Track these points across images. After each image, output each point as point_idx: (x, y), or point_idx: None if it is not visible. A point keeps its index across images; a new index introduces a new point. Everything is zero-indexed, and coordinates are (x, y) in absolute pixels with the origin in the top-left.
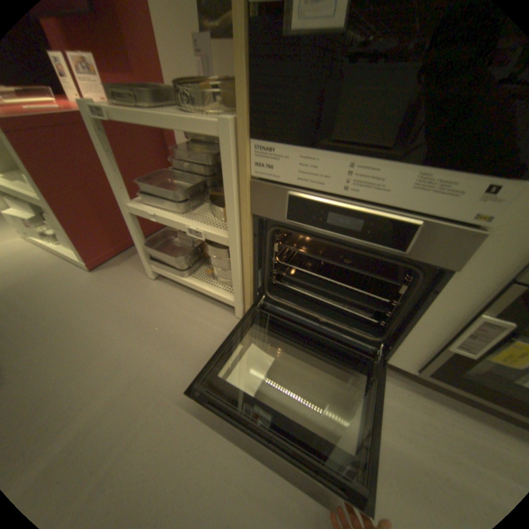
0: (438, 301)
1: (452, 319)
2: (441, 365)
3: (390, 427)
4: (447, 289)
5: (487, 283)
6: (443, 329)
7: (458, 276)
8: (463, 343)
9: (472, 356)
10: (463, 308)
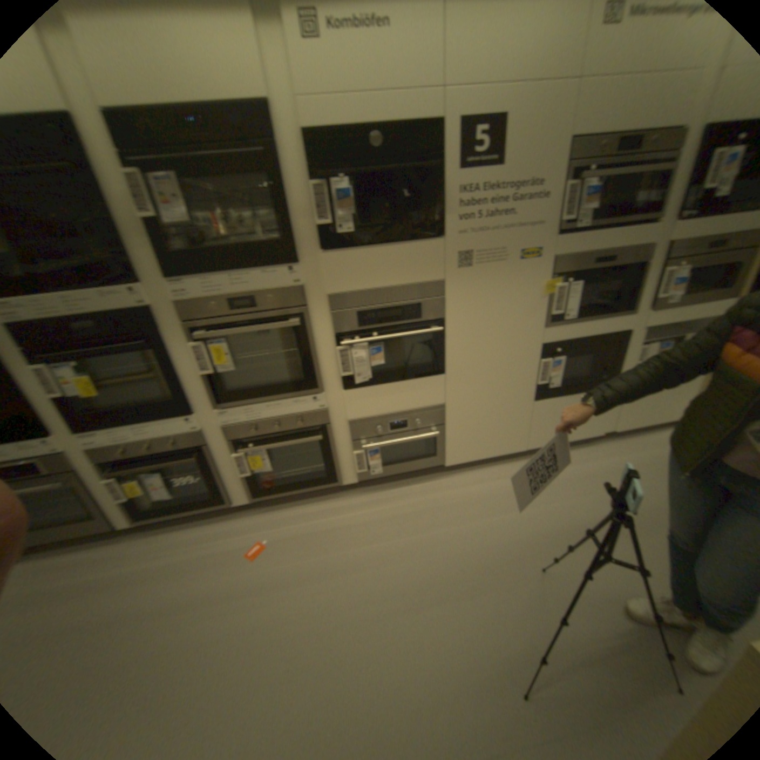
0: (83, 489)
1: (99, 492)
2: (126, 516)
3: (113, 570)
4: (79, 482)
5: (87, 472)
6: (103, 499)
7: (74, 475)
8: (110, 501)
9: (124, 504)
10: (95, 486)
